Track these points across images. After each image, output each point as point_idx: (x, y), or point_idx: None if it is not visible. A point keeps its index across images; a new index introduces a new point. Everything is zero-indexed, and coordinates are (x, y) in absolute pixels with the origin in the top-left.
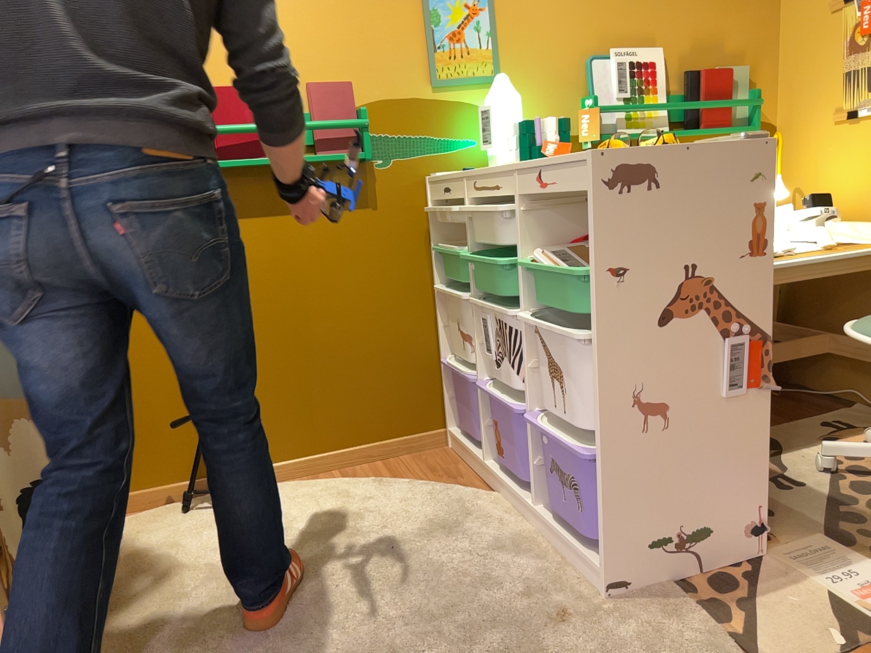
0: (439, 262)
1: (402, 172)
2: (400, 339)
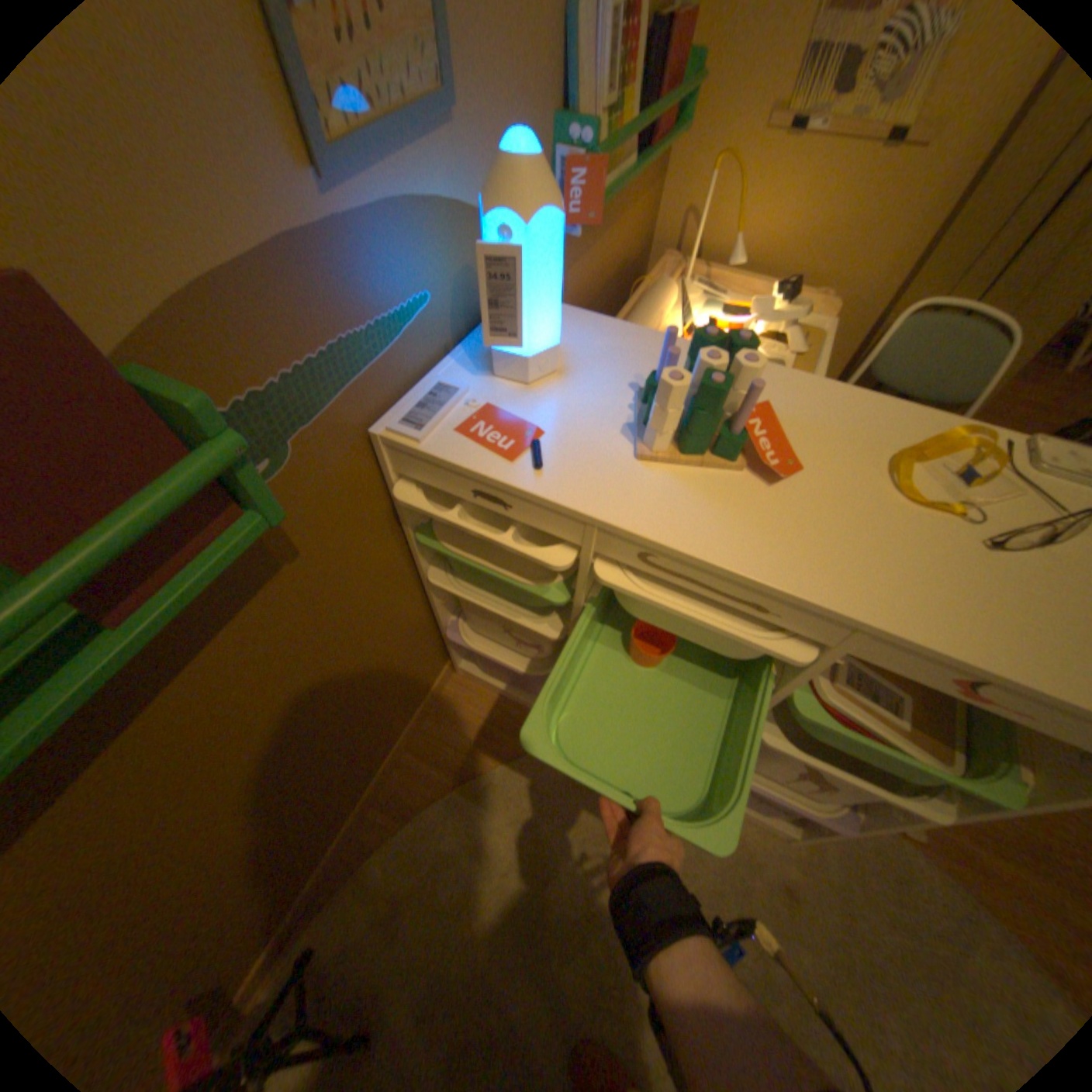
0: (424, 543)
1: (321, 450)
2: (393, 654)
